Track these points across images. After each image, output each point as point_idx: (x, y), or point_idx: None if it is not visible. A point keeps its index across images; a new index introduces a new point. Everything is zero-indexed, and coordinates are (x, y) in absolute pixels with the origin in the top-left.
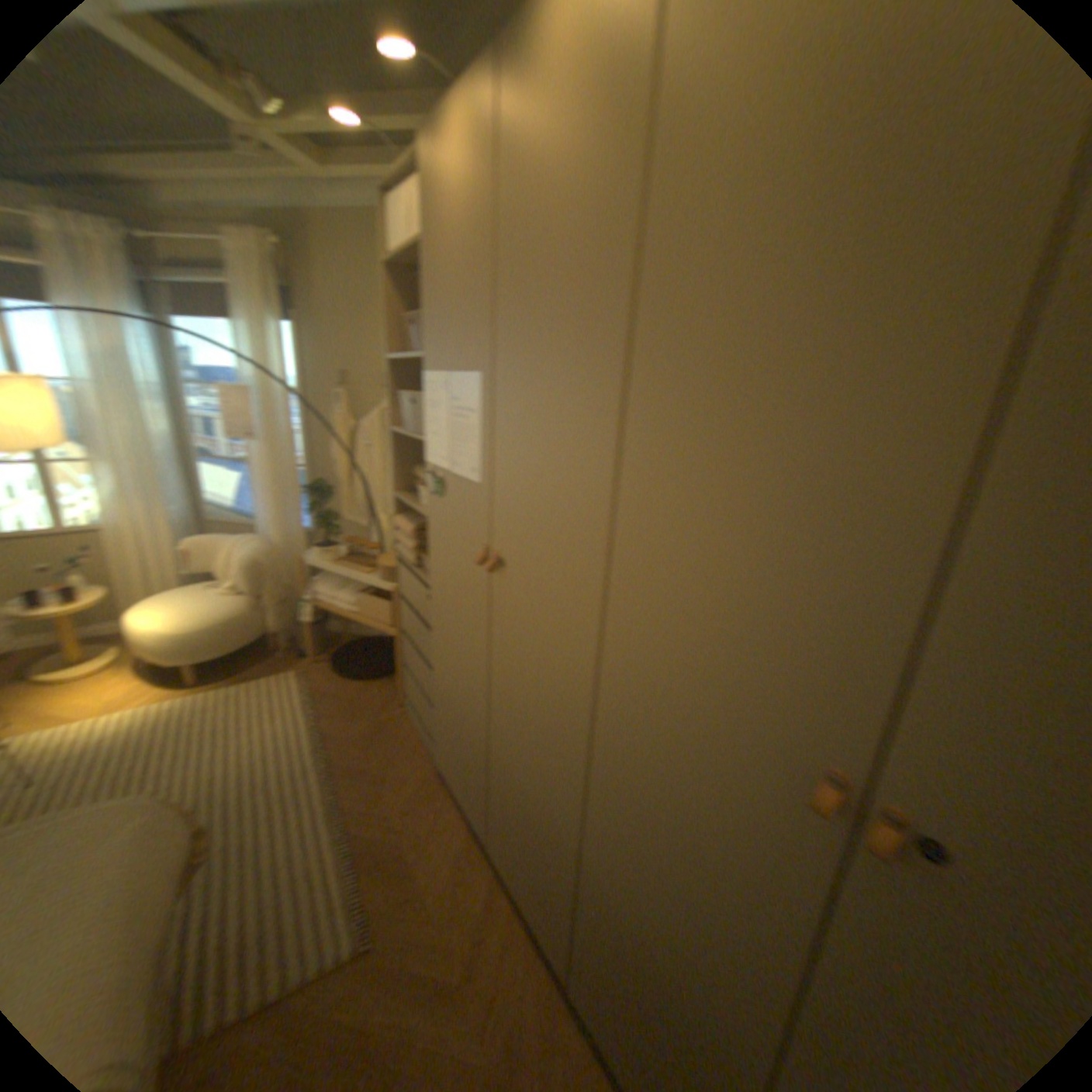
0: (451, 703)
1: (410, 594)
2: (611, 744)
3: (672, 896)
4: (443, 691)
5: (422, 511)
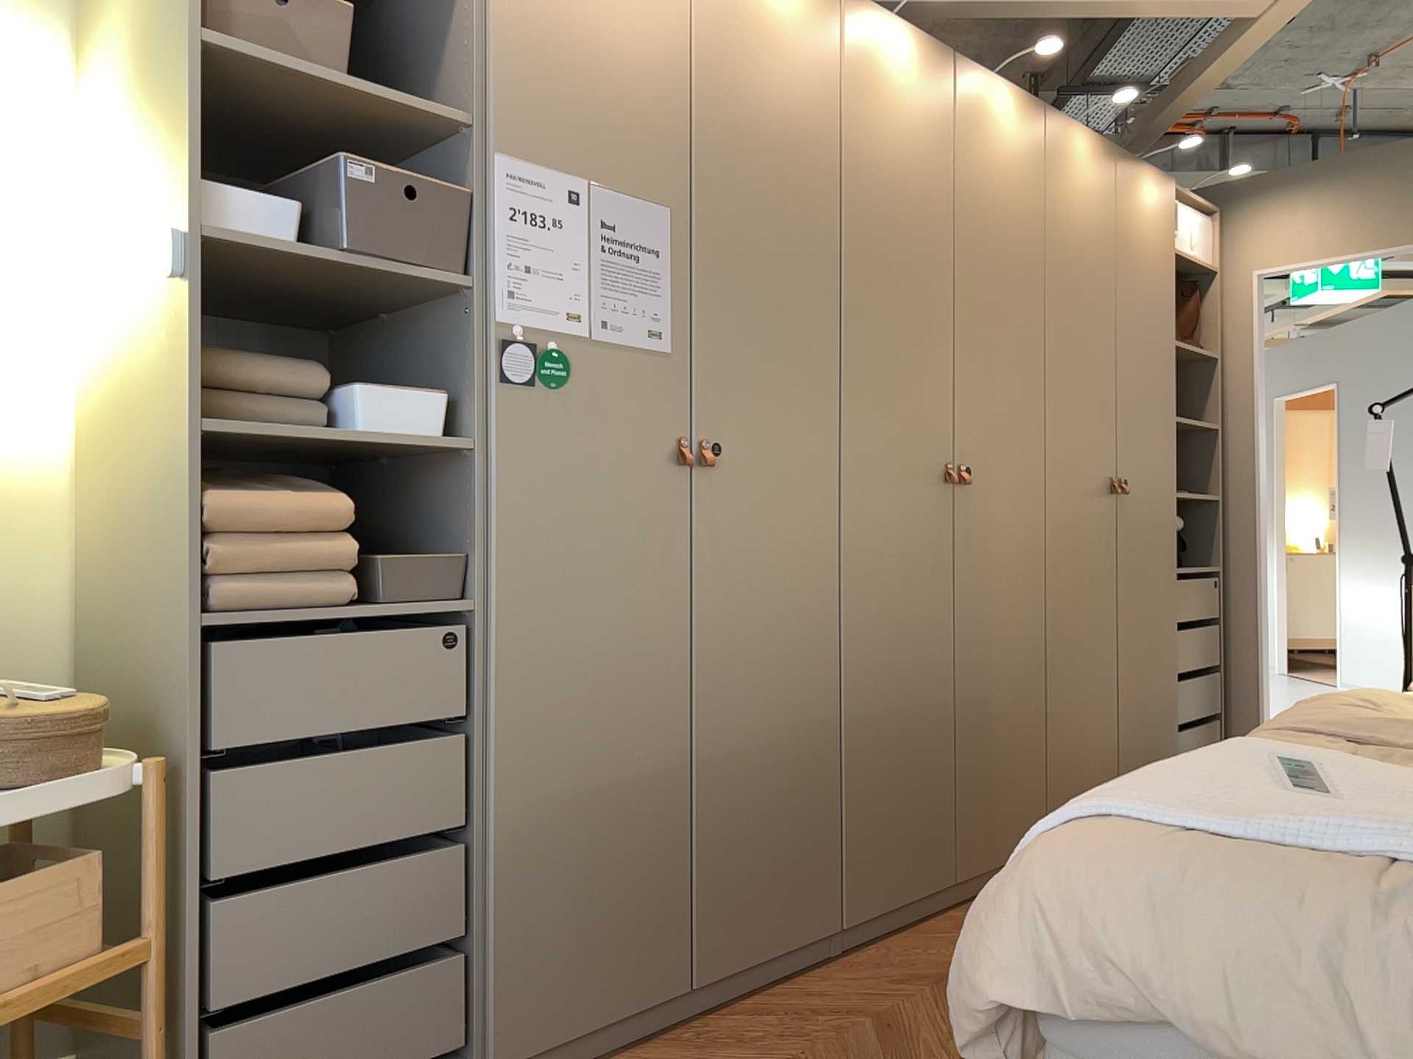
0: (585, 795)
1: (327, 689)
2: (861, 554)
3: (908, 629)
4: (552, 799)
5: (409, 438)
